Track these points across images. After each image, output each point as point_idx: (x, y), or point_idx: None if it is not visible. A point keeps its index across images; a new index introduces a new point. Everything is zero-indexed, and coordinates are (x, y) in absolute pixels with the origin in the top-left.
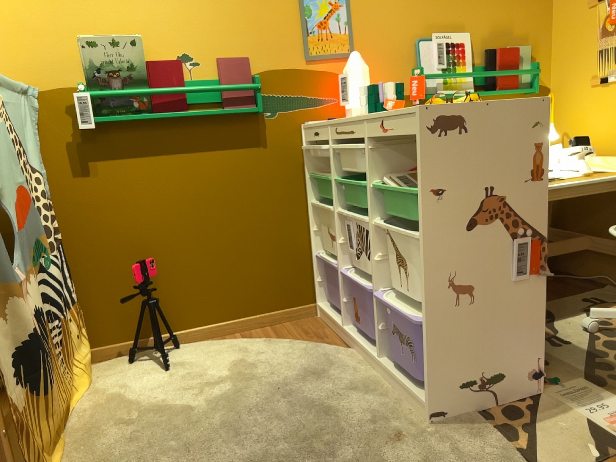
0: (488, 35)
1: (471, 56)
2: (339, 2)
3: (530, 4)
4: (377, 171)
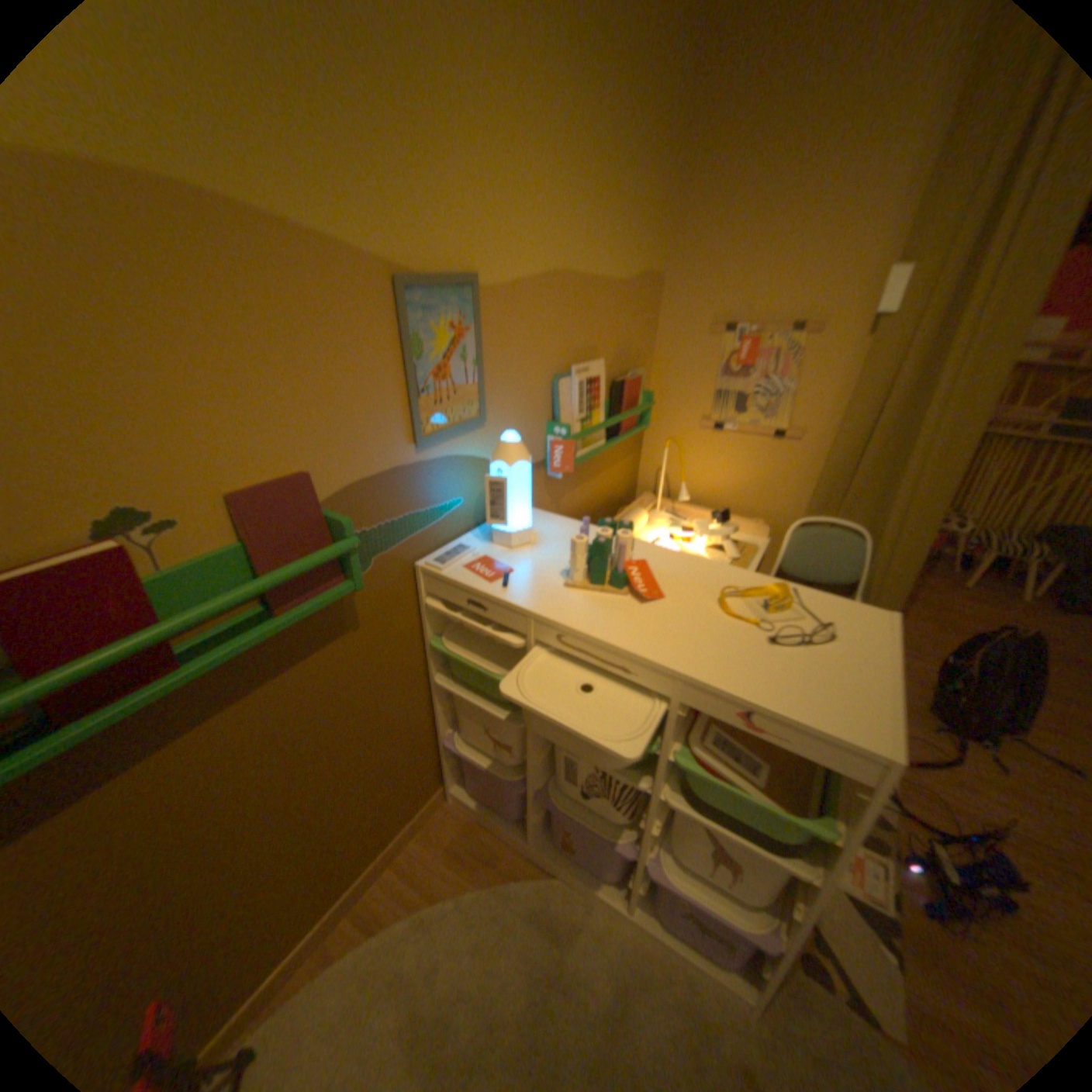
0: (615, 357)
1: (605, 392)
2: (467, 321)
3: (647, 309)
4: (675, 732)
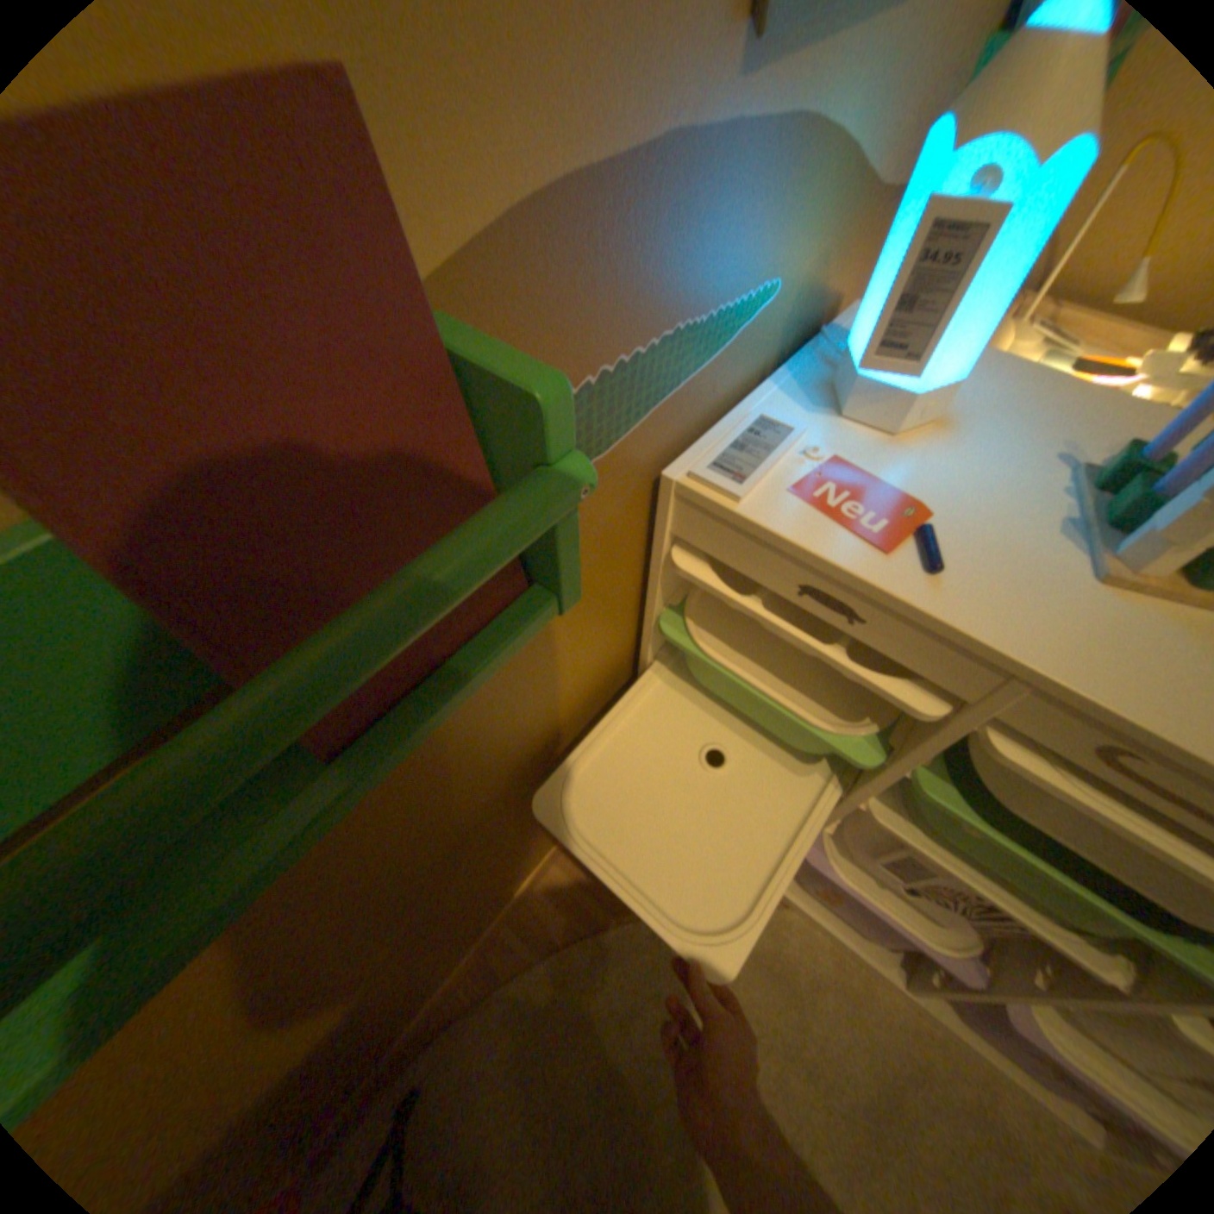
0: None
1: None
2: None
3: None
4: None
